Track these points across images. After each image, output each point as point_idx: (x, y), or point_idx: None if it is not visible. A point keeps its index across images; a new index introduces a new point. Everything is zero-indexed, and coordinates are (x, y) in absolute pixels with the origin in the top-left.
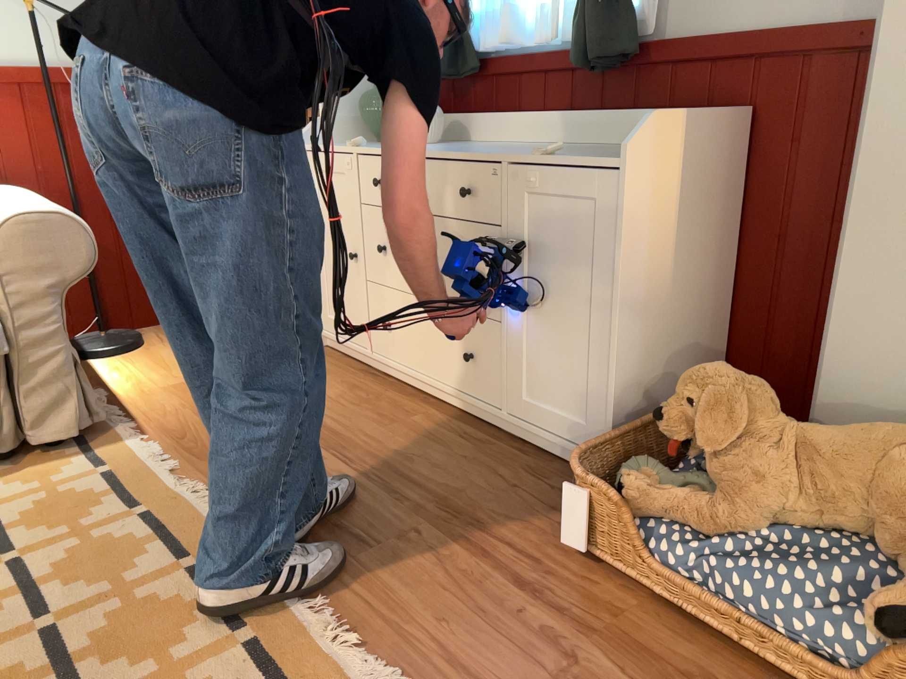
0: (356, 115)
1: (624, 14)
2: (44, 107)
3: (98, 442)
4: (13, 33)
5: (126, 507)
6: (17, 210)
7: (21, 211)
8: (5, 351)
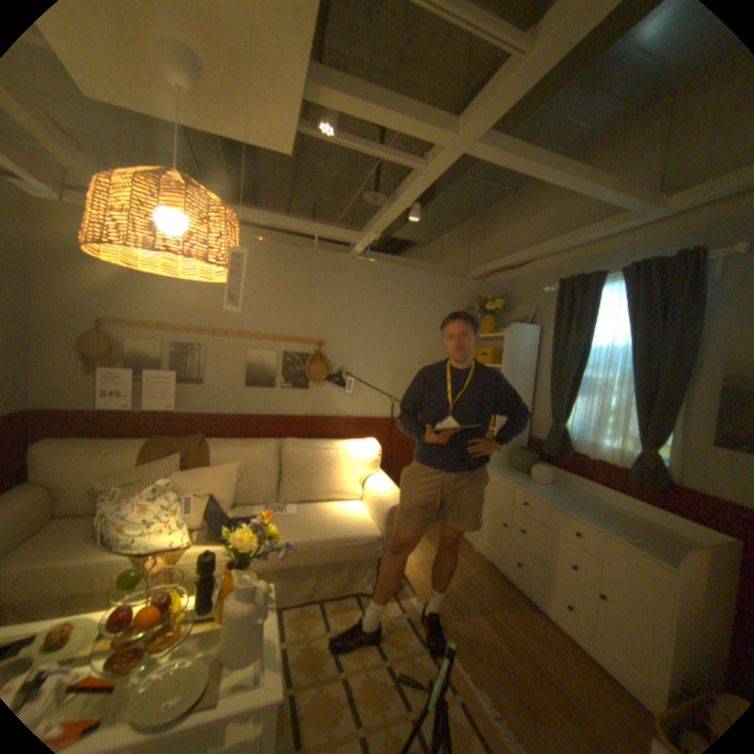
0: (507, 455)
1: (664, 471)
2: (384, 431)
3: (400, 596)
4: (380, 405)
5: (423, 649)
6: (391, 498)
7: (394, 501)
8: (381, 557)
